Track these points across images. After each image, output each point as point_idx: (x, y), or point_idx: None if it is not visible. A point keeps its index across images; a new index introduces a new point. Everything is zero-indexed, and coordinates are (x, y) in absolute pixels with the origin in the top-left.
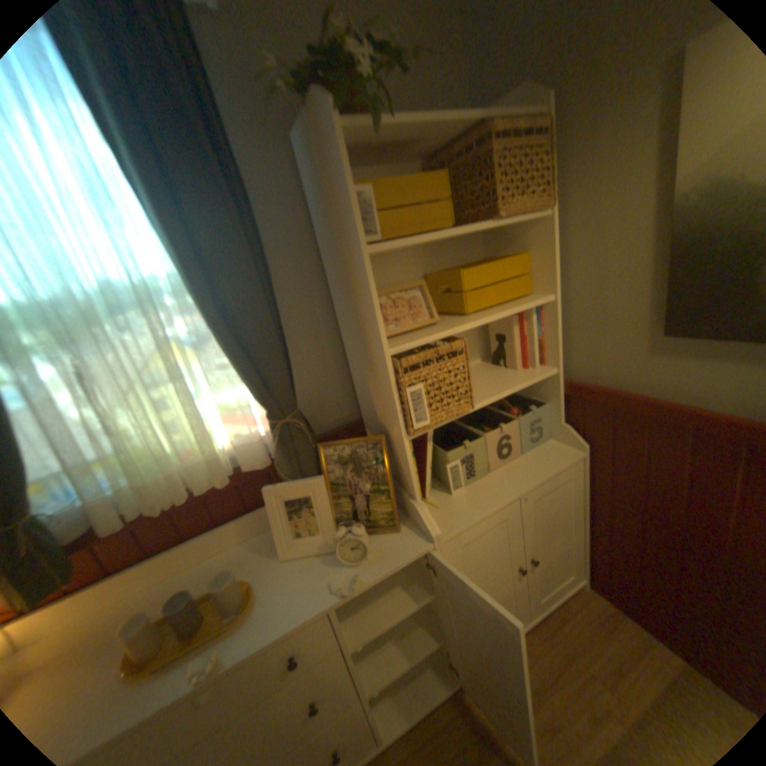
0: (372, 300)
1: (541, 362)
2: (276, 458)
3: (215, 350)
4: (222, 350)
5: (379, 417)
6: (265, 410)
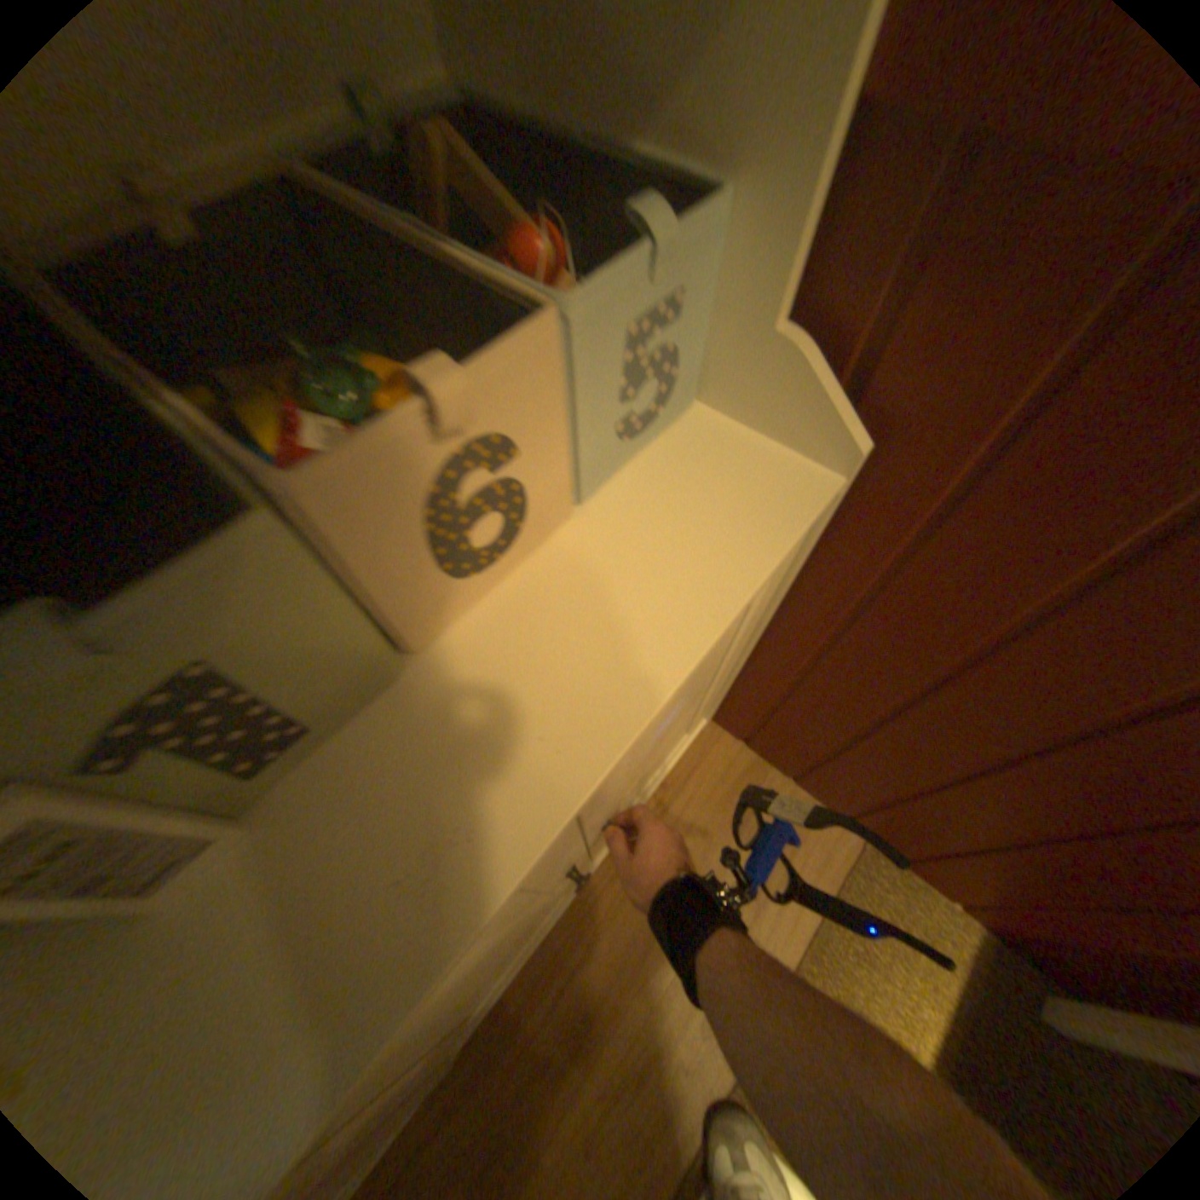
0: None
1: None
2: None
3: None
4: None
5: None
6: None
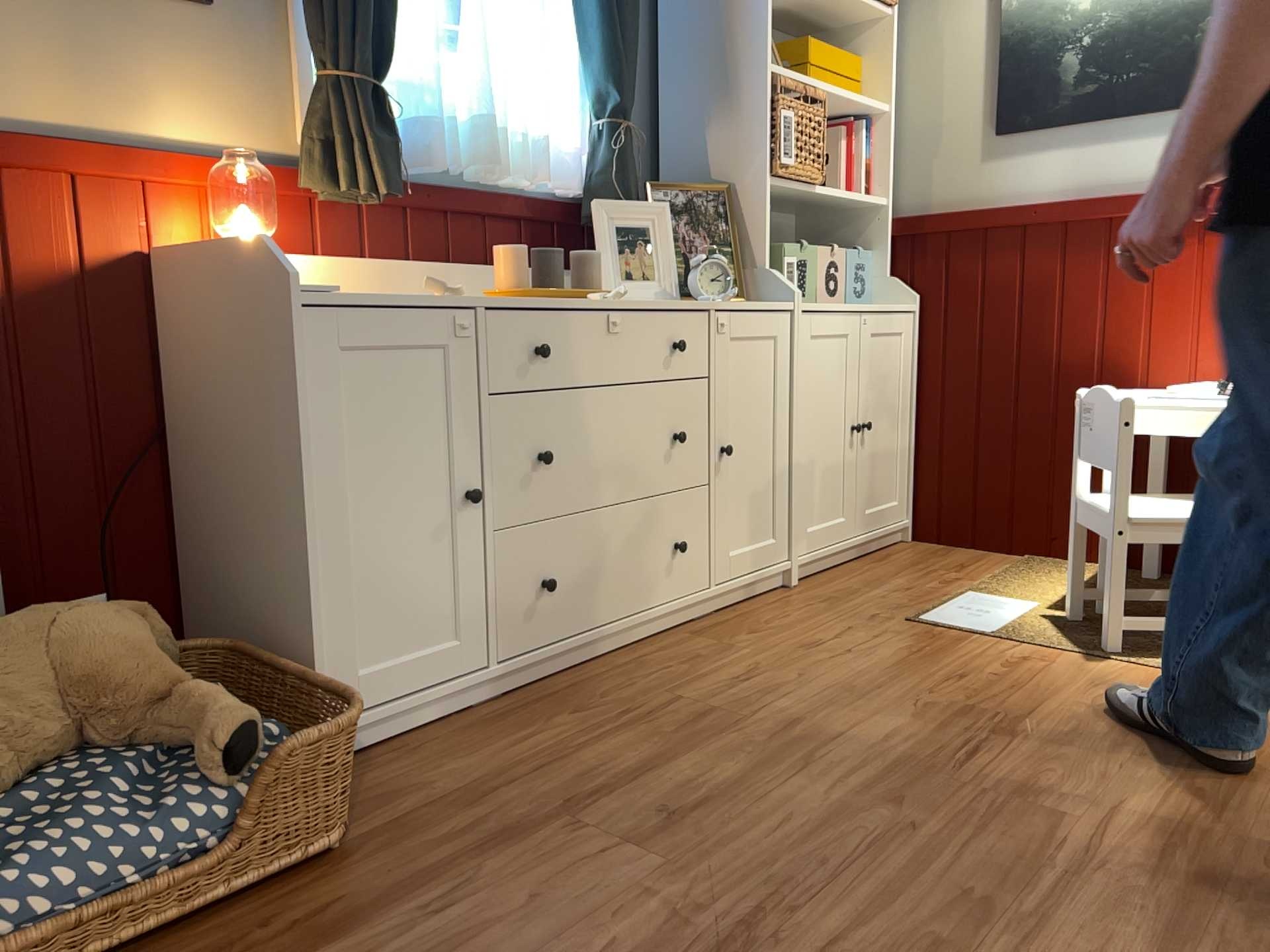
0: (763, 6)
1: (866, 195)
2: (590, 190)
3: (563, 16)
4: (600, 6)
5: (714, 178)
6: (596, 116)
